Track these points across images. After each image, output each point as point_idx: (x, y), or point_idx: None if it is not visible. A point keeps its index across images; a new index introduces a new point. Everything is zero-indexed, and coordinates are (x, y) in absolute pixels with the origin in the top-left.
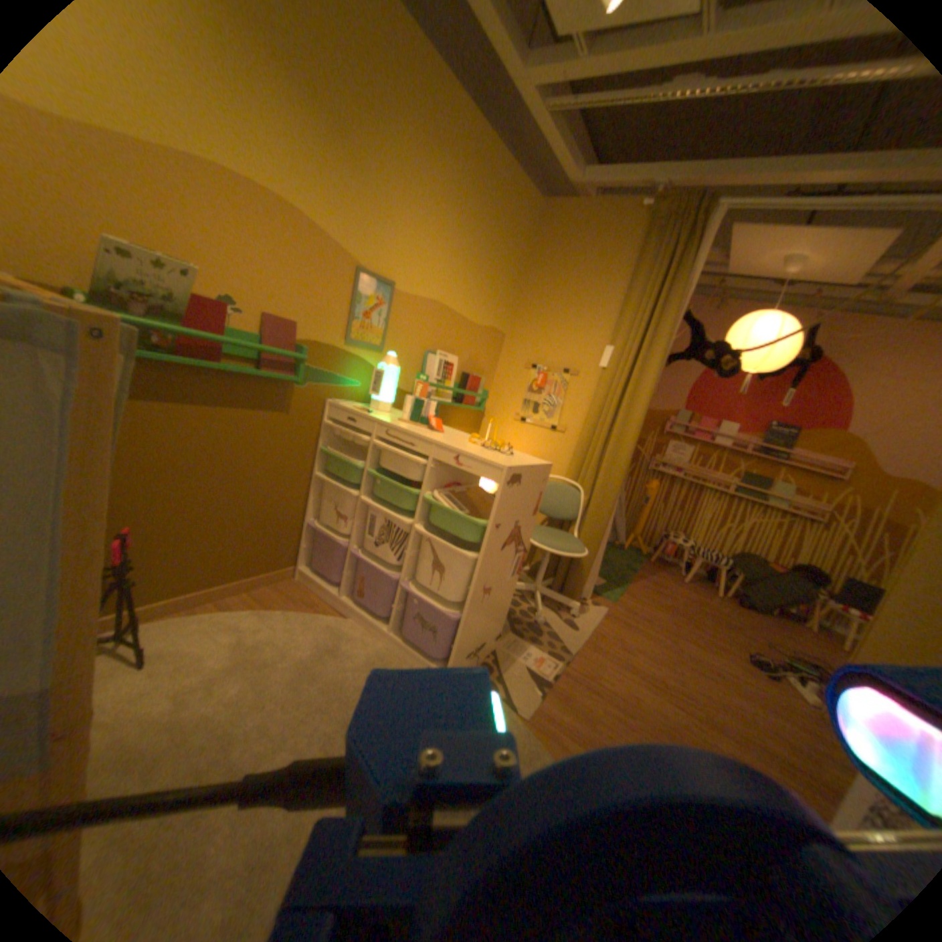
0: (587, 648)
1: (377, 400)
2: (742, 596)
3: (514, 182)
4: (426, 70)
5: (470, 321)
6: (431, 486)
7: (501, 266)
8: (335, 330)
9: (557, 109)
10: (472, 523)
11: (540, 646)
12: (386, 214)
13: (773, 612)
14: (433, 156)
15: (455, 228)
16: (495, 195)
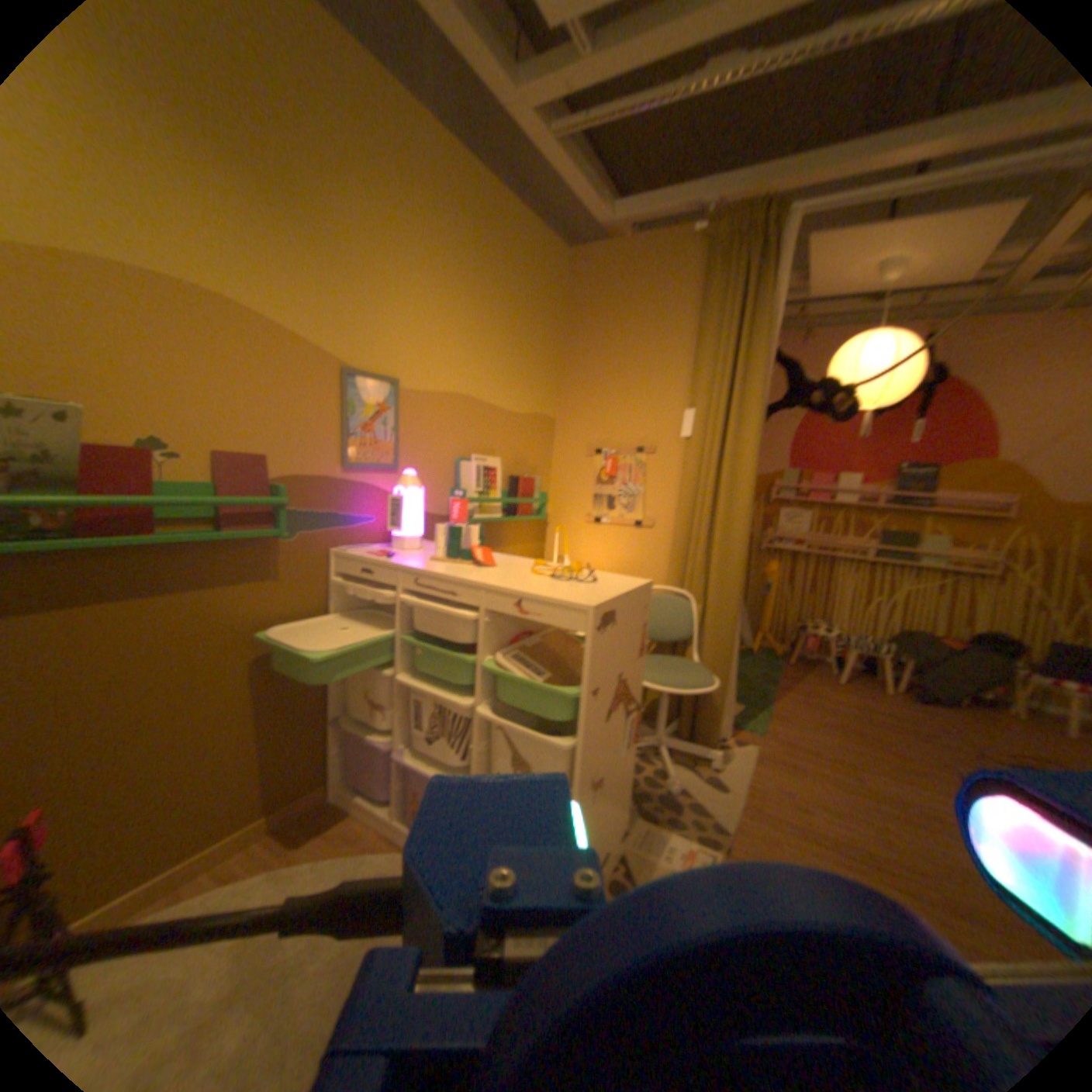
0: (748, 816)
1: (400, 535)
2: (916, 686)
3: (530, 231)
4: (388, 104)
5: (507, 409)
6: (490, 646)
7: (534, 335)
8: (325, 454)
9: (566, 130)
10: (558, 690)
11: (685, 829)
12: (369, 292)
13: (962, 701)
14: (419, 211)
15: (465, 298)
16: (510, 250)
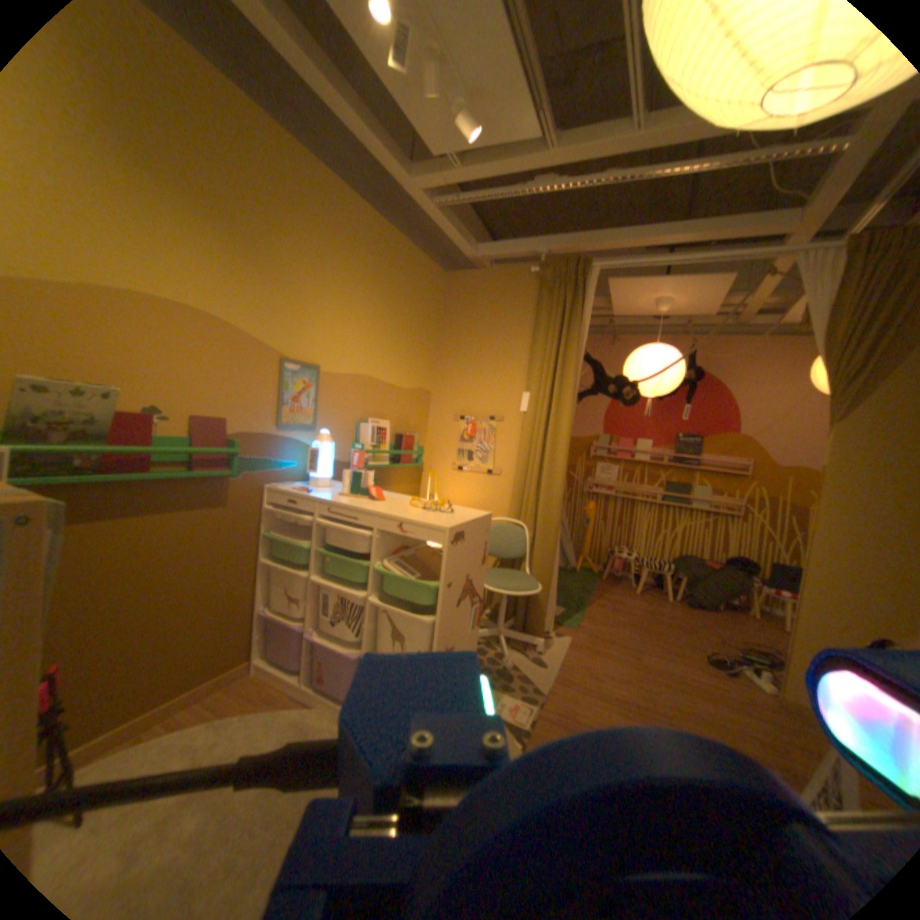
0: (557, 683)
1: (314, 477)
2: (689, 596)
3: (416, 263)
4: (322, 186)
5: (395, 386)
6: (378, 556)
7: (416, 334)
8: (264, 418)
9: (443, 204)
10: (424, 585)
11: (512, 692)
12: (302, 308)
13: (719, 606)
14: (339, 253)
15: (368, 309)
16: (401, 276)
